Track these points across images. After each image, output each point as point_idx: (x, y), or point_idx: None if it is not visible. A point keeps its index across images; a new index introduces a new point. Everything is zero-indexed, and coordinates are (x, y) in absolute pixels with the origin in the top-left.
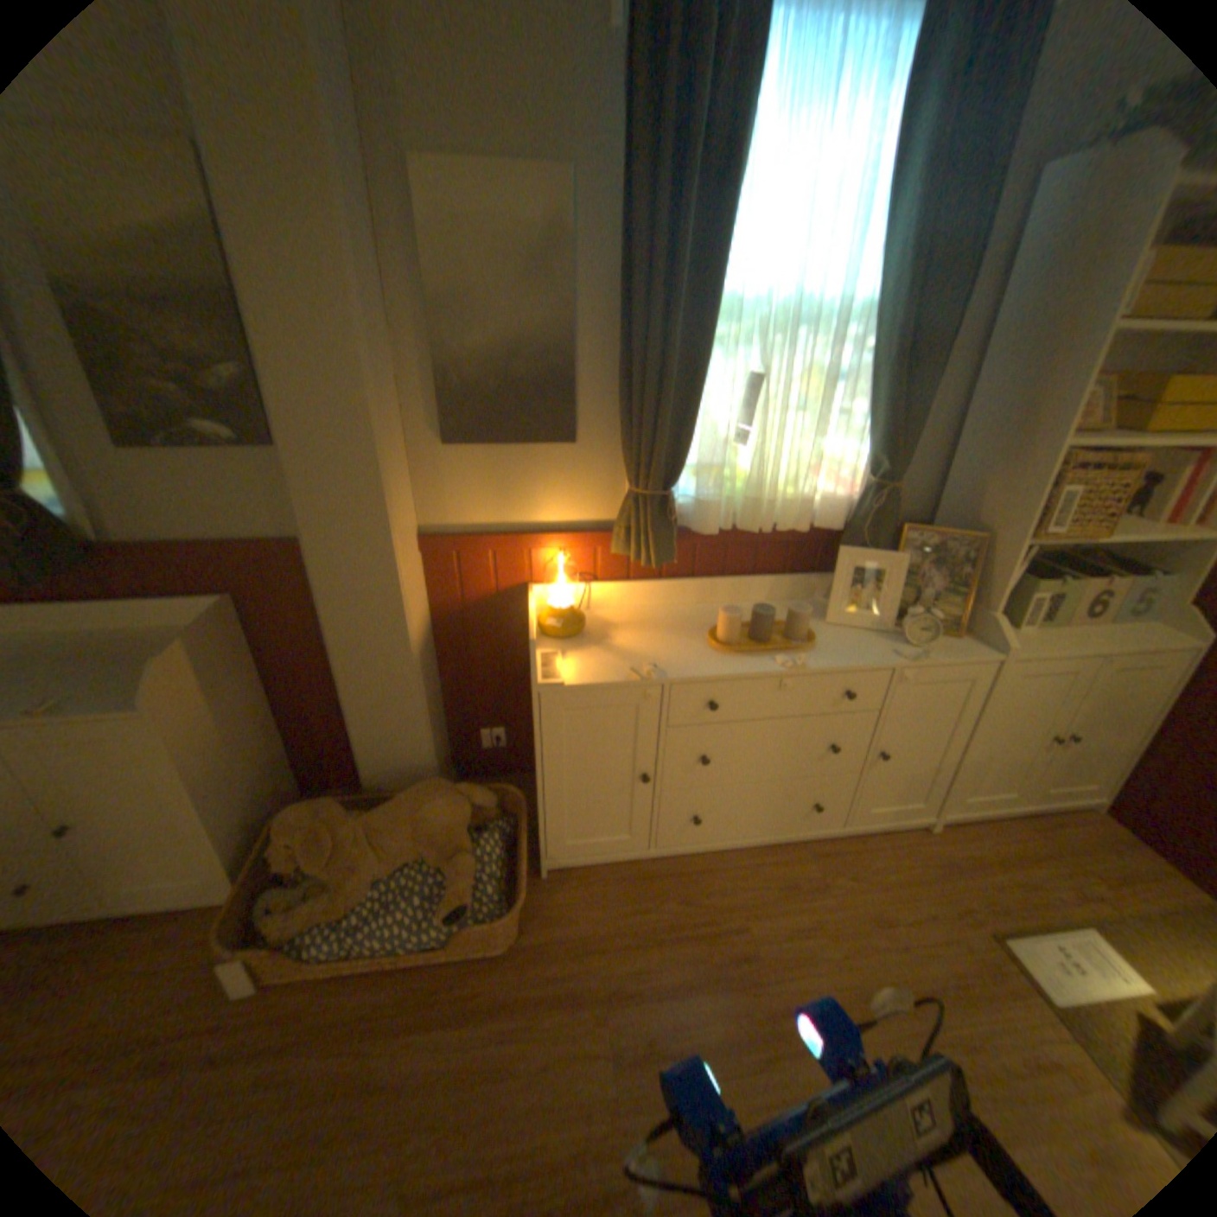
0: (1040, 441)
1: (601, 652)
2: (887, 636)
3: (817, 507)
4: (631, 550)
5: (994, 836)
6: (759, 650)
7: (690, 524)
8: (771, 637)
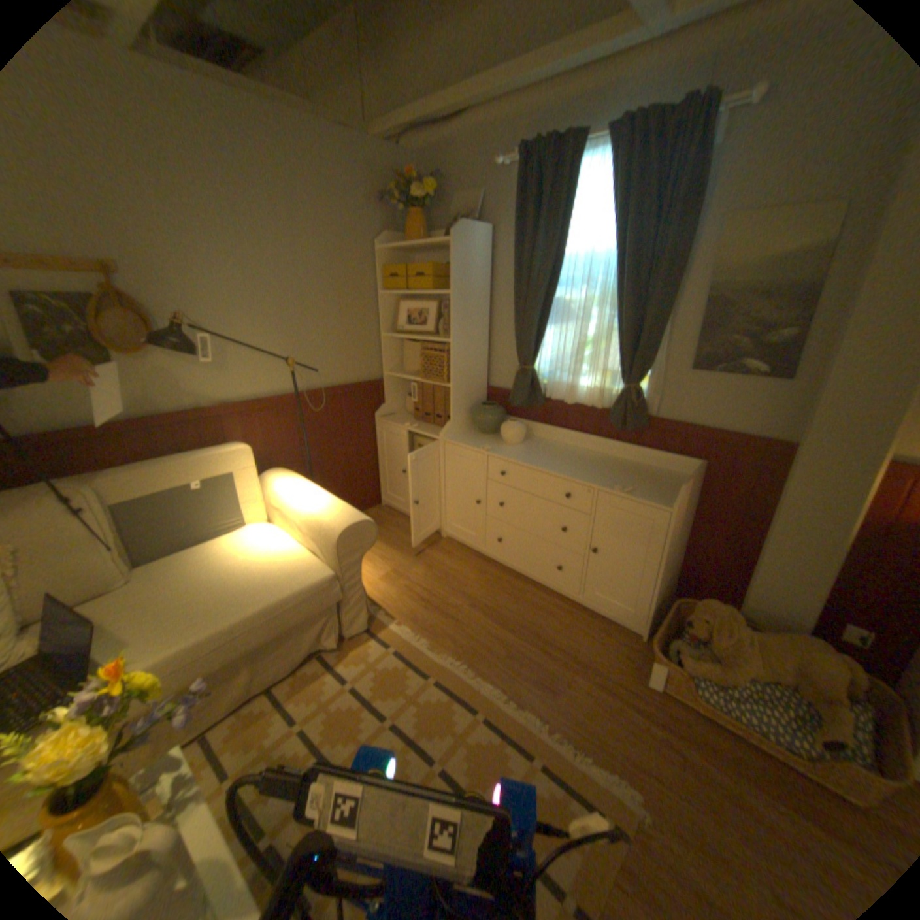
0: None
1: None
2: None
3: None
4: None
5: None
6: None
7: None
8: None
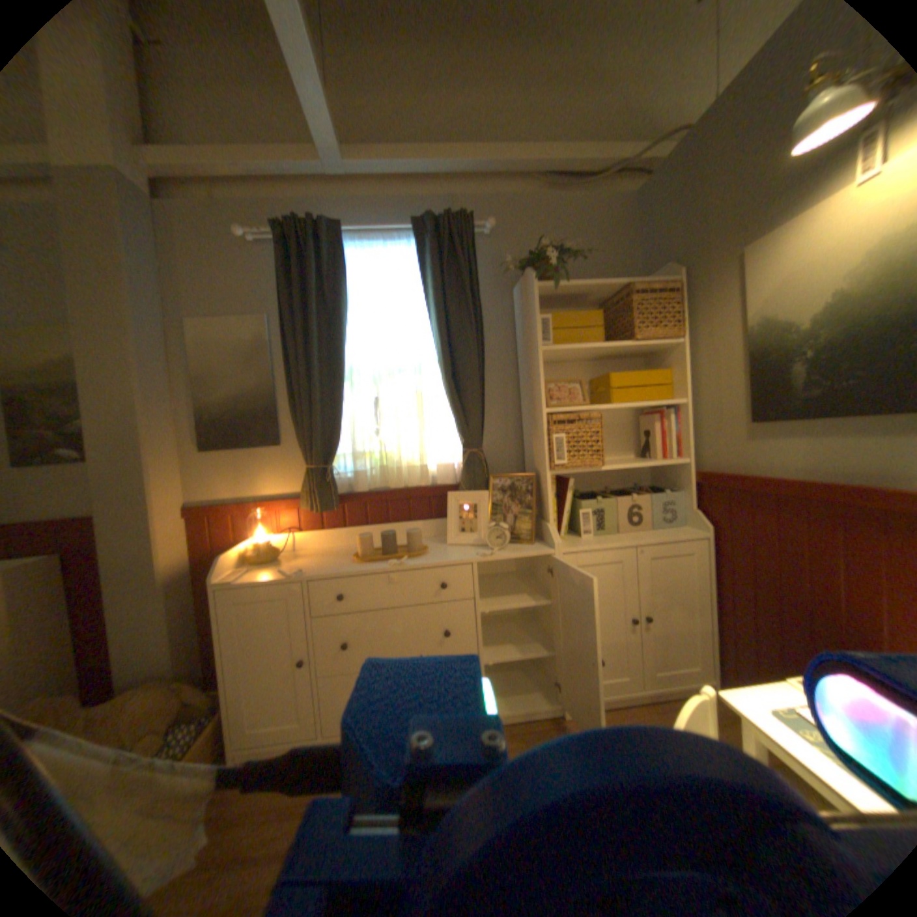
0: (538, 413)
1: (277, 568)
2: (483, 547)
3: (441, 472)
4: (313, 505)
5: (620, 719)
6: (381, 558)
7: (355, 488)
8: (398, 552)
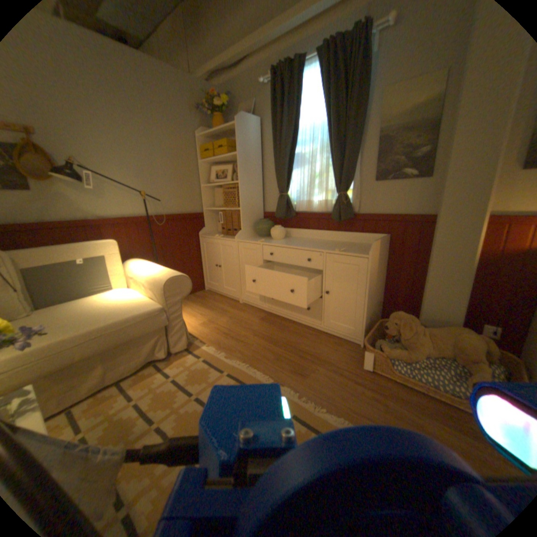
0: None
1: None
2: None
3: None
4: None
5: None
6: None
7: None
8: None
